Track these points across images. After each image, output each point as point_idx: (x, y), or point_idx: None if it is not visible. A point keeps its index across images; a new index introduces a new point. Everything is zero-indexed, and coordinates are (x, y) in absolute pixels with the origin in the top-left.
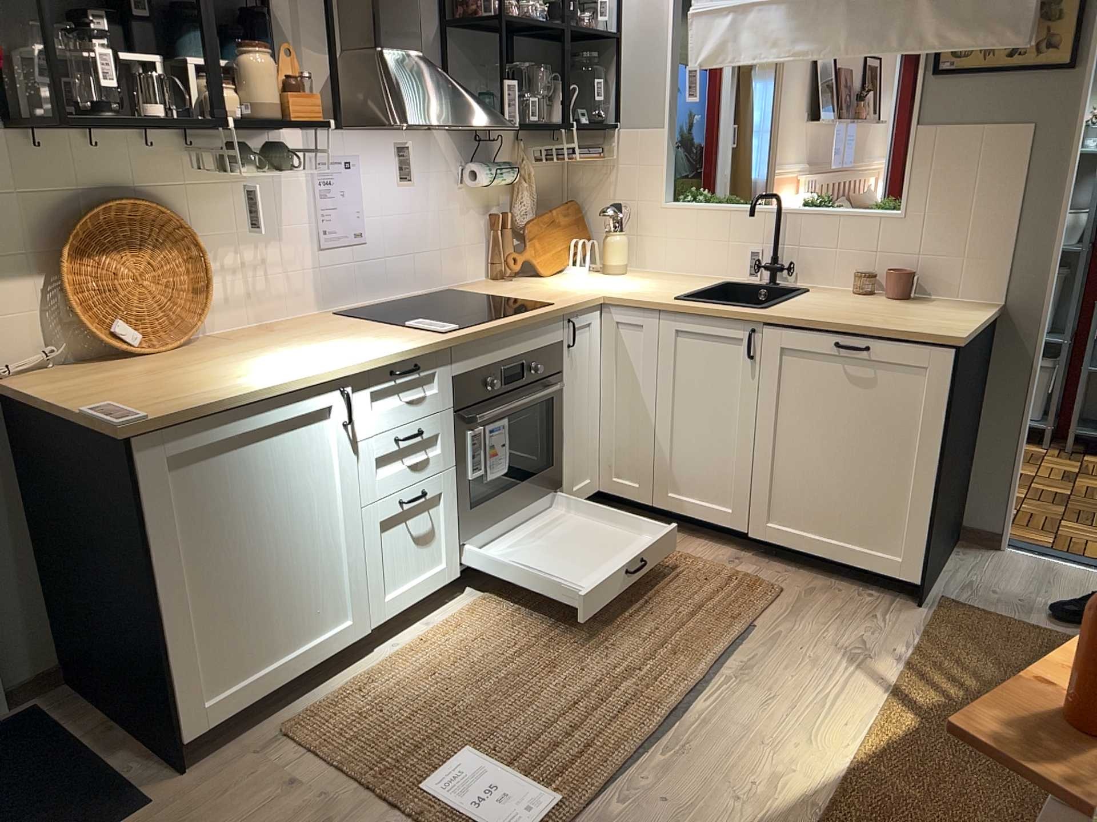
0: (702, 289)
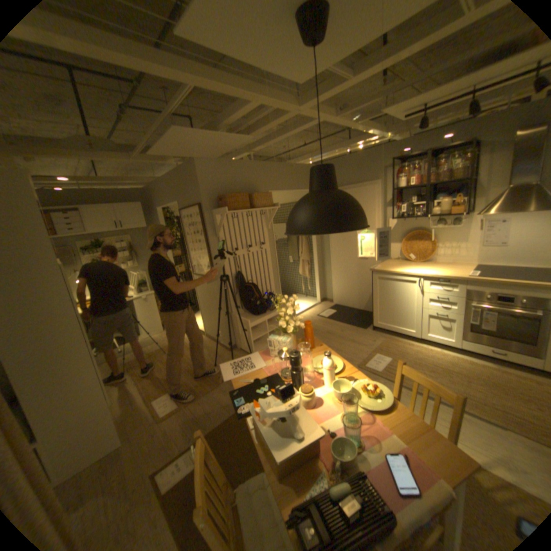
0: None
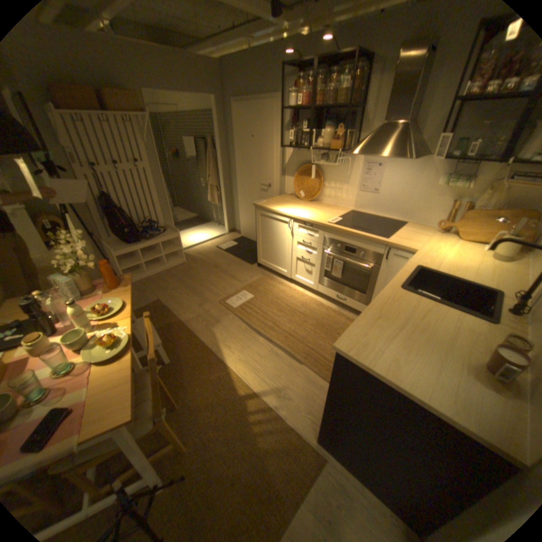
0: (460, 279)
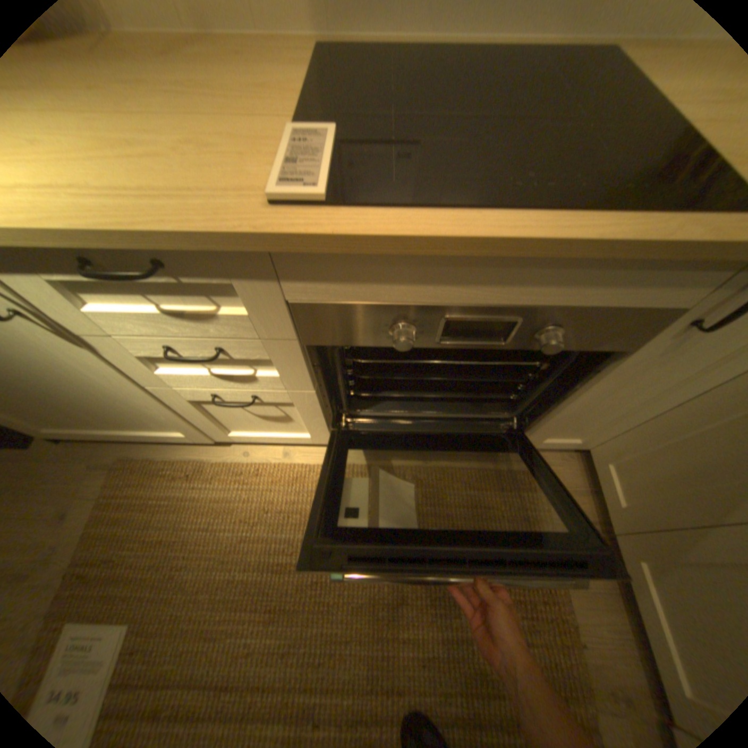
0: None
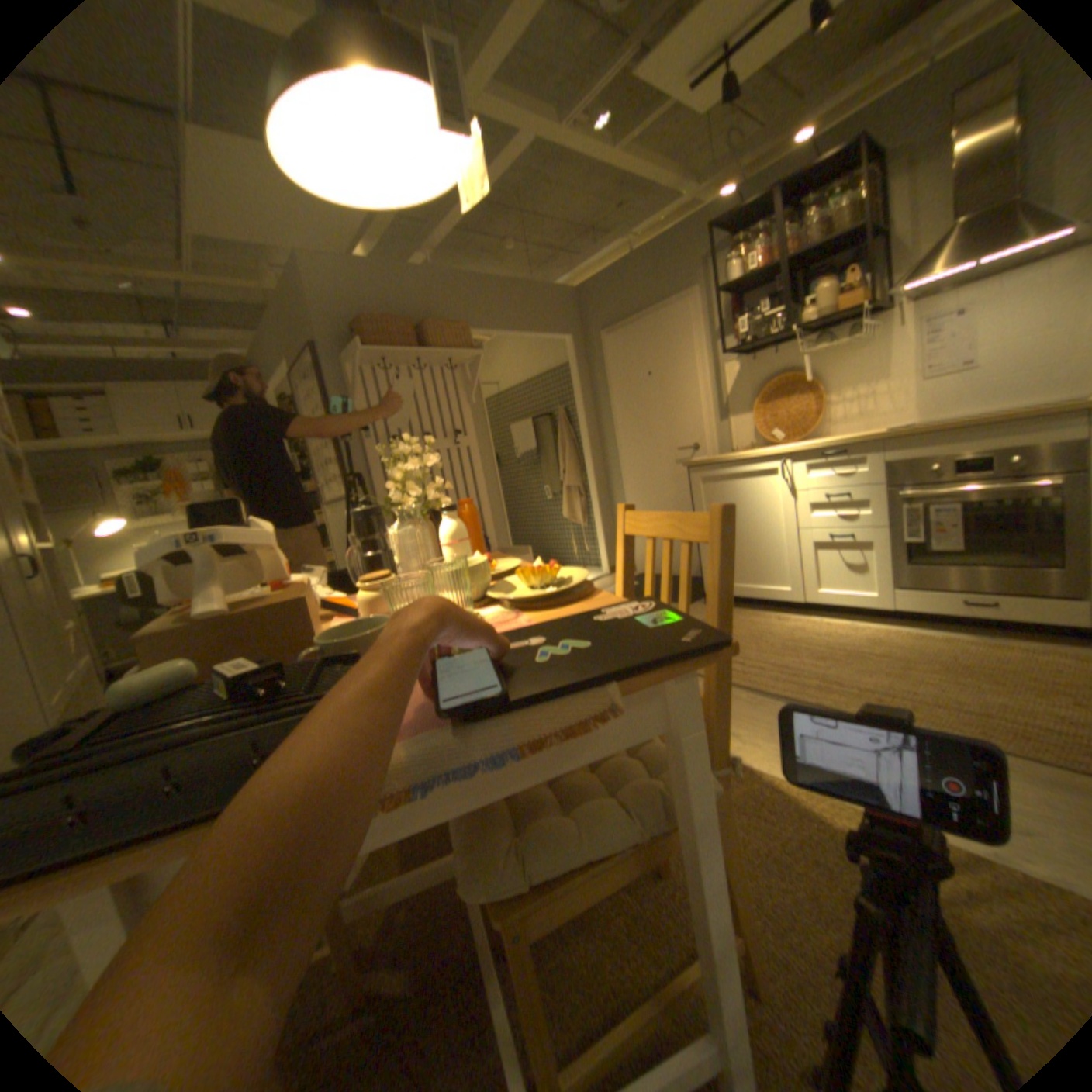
0: None
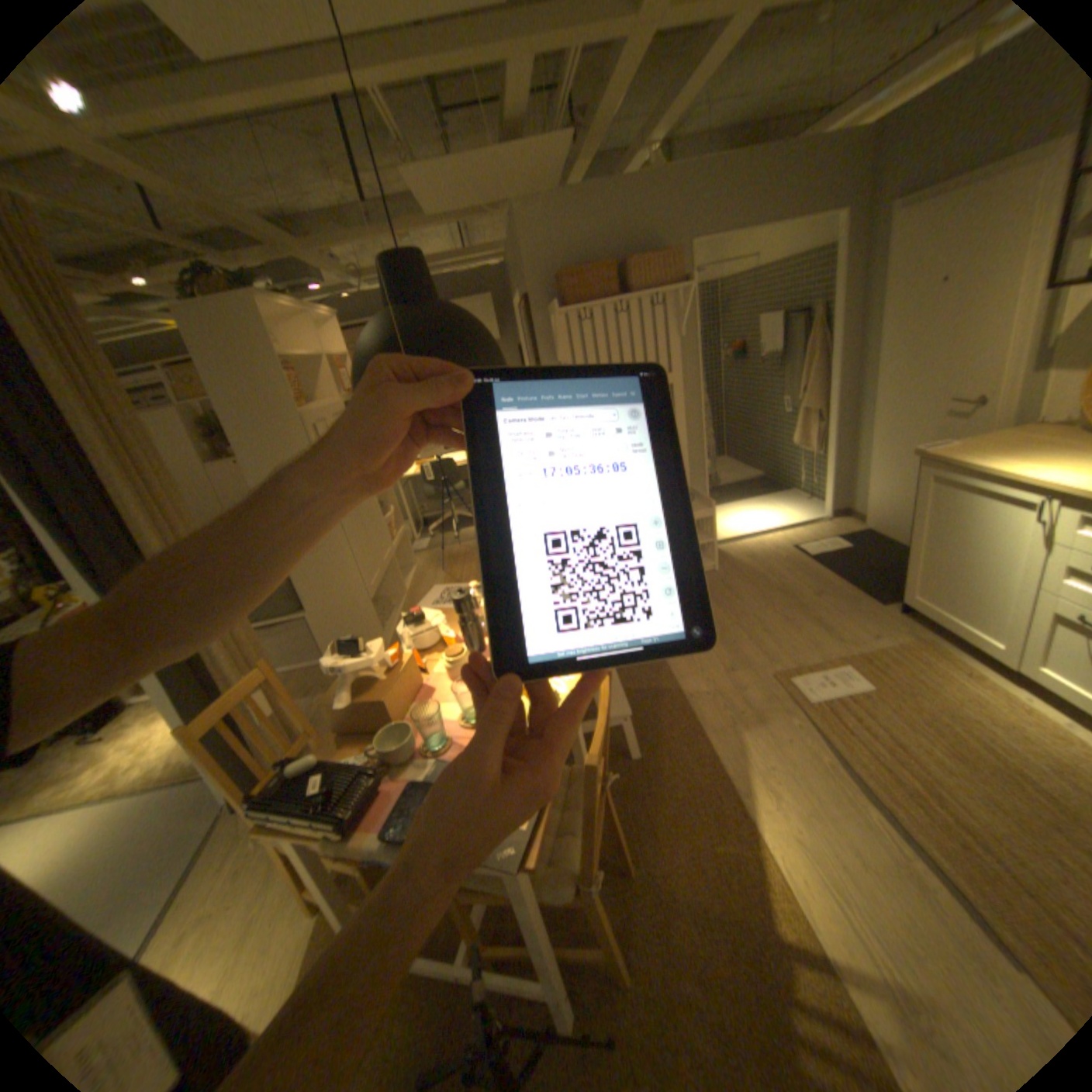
0: None
